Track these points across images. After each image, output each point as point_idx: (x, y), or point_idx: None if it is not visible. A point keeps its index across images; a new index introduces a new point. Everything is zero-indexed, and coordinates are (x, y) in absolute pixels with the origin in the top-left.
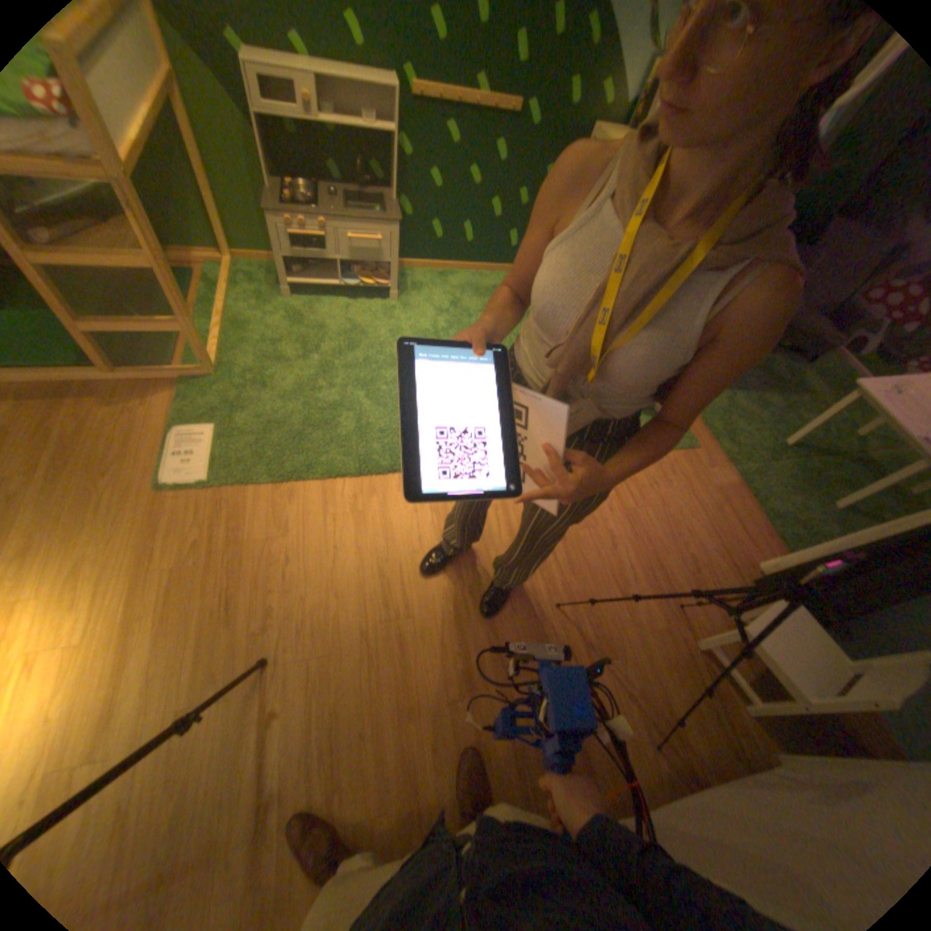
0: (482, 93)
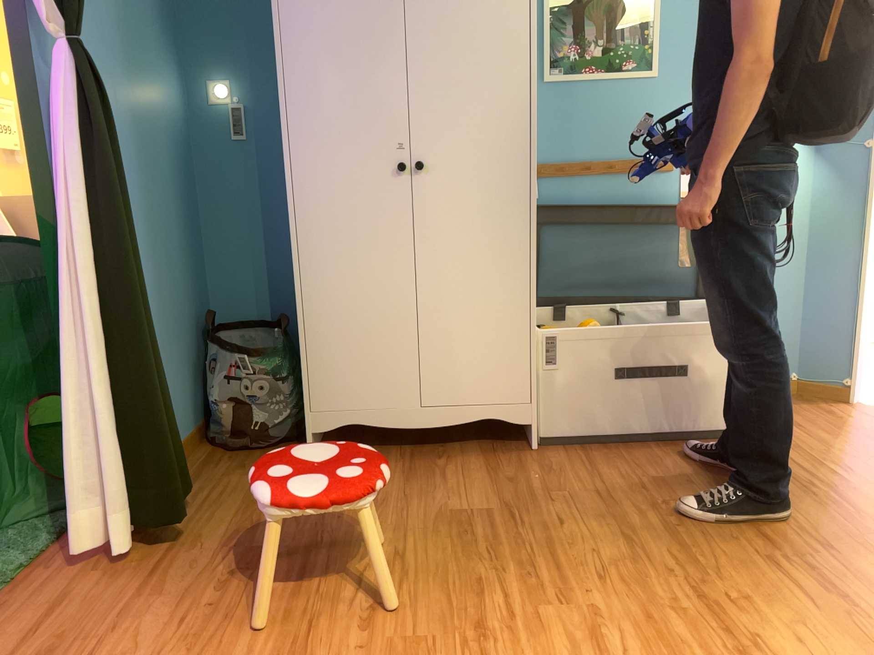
0: None
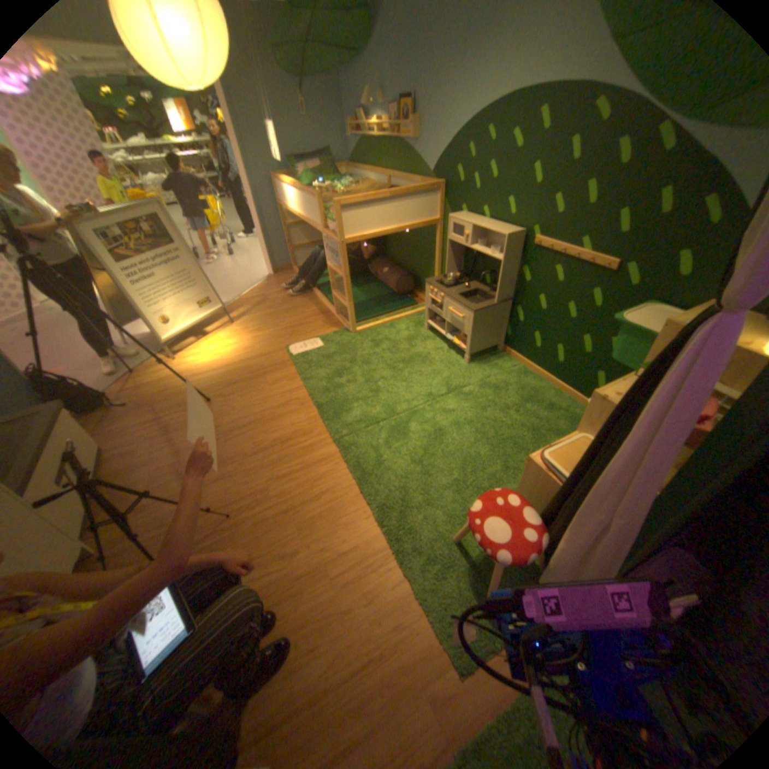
0: (583, 249)
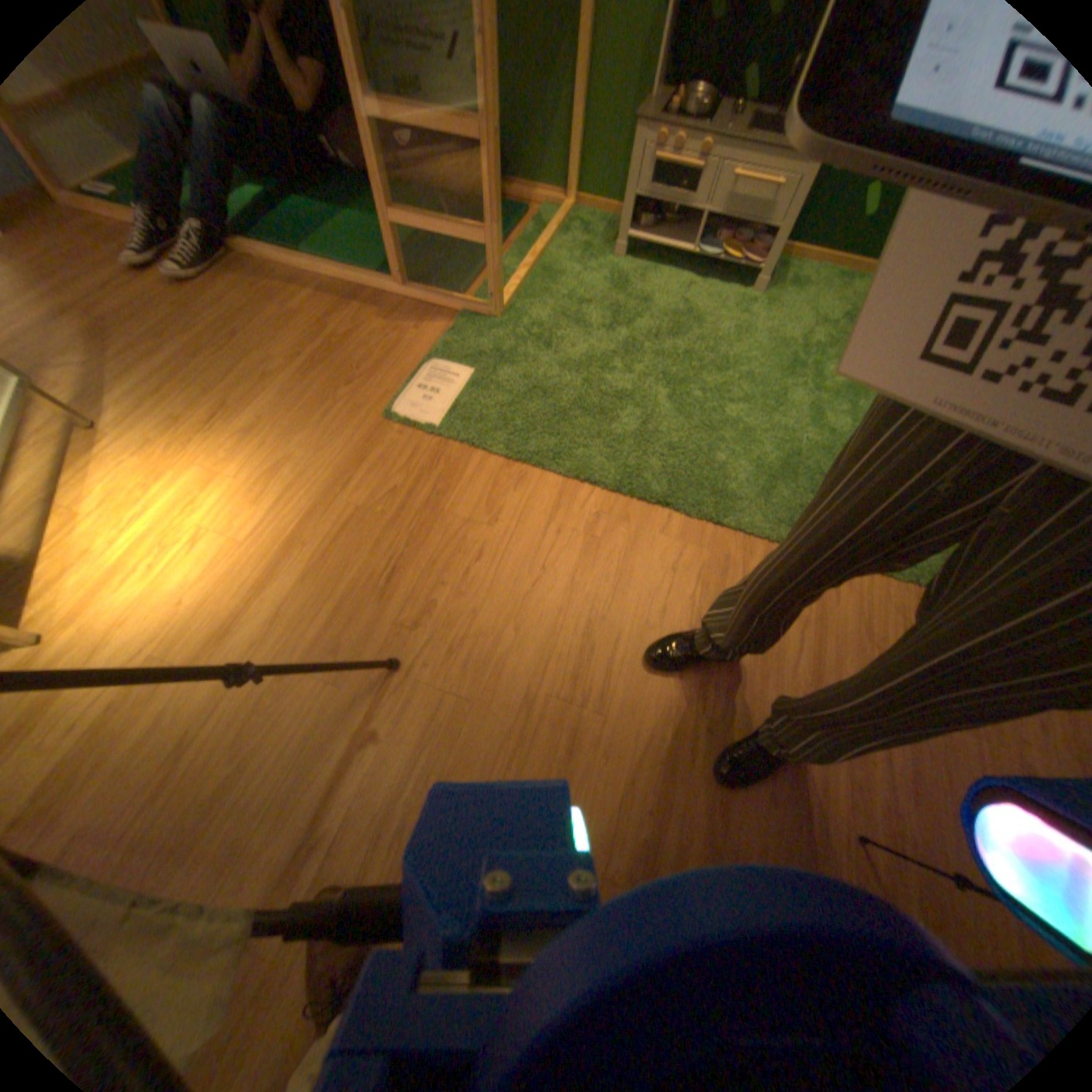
0: None
